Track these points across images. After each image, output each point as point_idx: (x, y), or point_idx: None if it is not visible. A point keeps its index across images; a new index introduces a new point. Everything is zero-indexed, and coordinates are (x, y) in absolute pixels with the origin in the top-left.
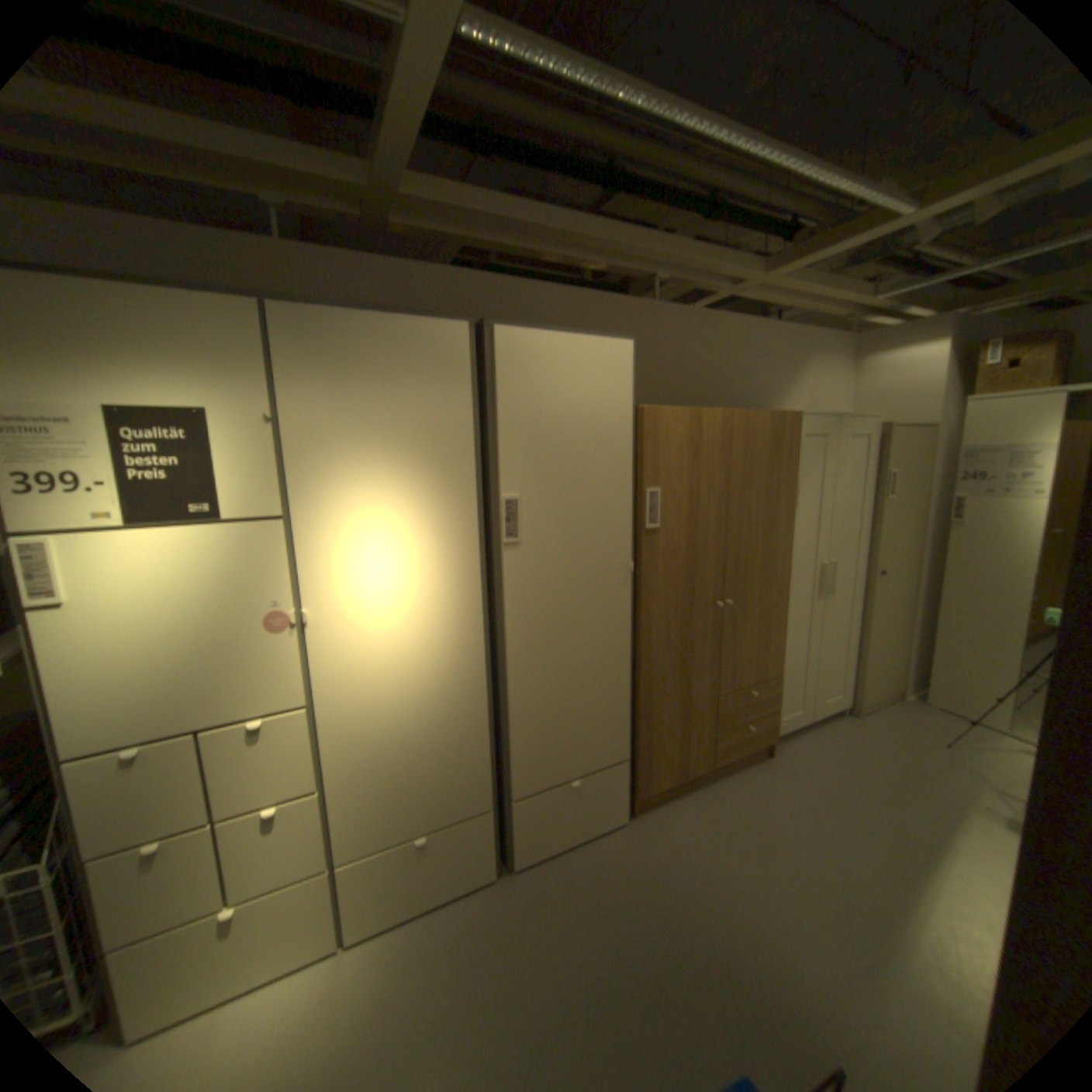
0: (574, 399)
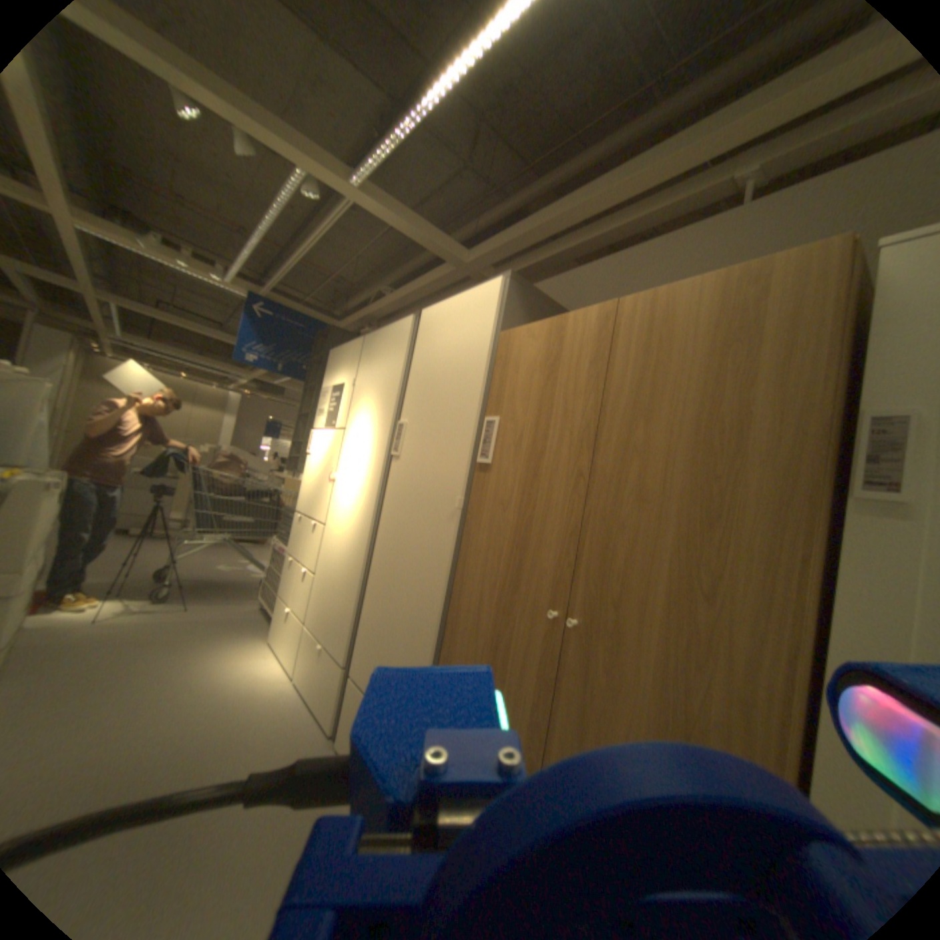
0: (446, 343)
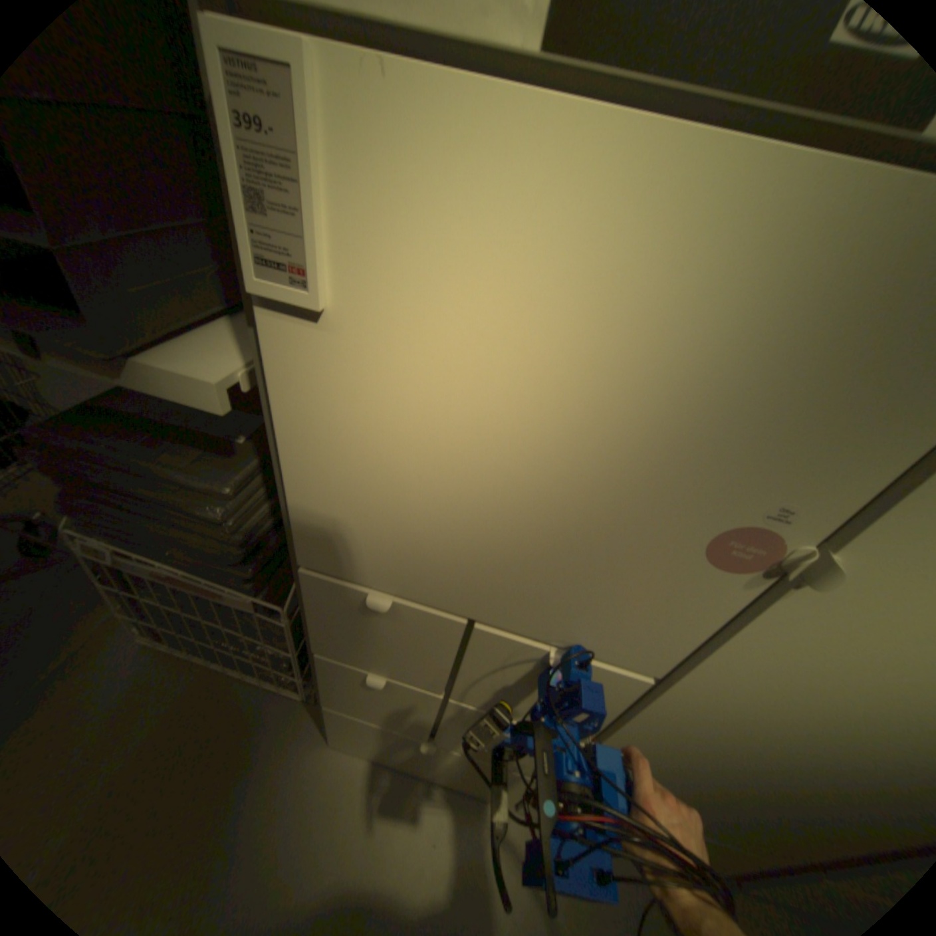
0: None
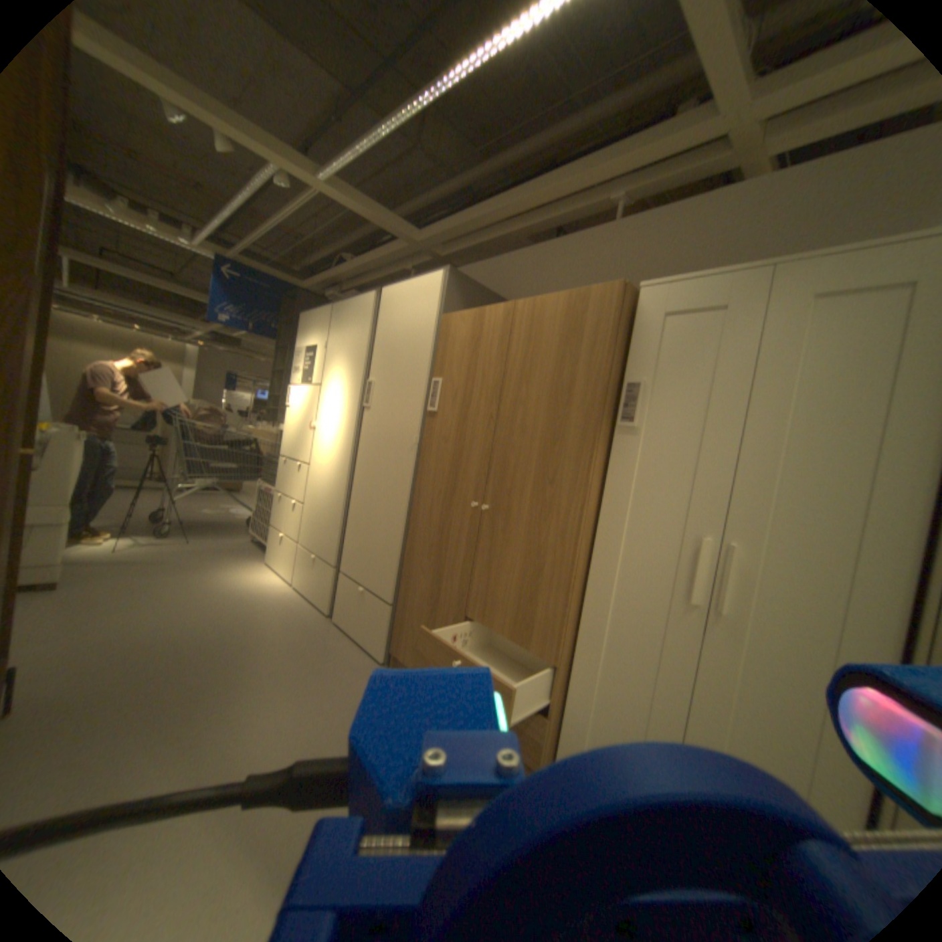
0: (403, 319)
